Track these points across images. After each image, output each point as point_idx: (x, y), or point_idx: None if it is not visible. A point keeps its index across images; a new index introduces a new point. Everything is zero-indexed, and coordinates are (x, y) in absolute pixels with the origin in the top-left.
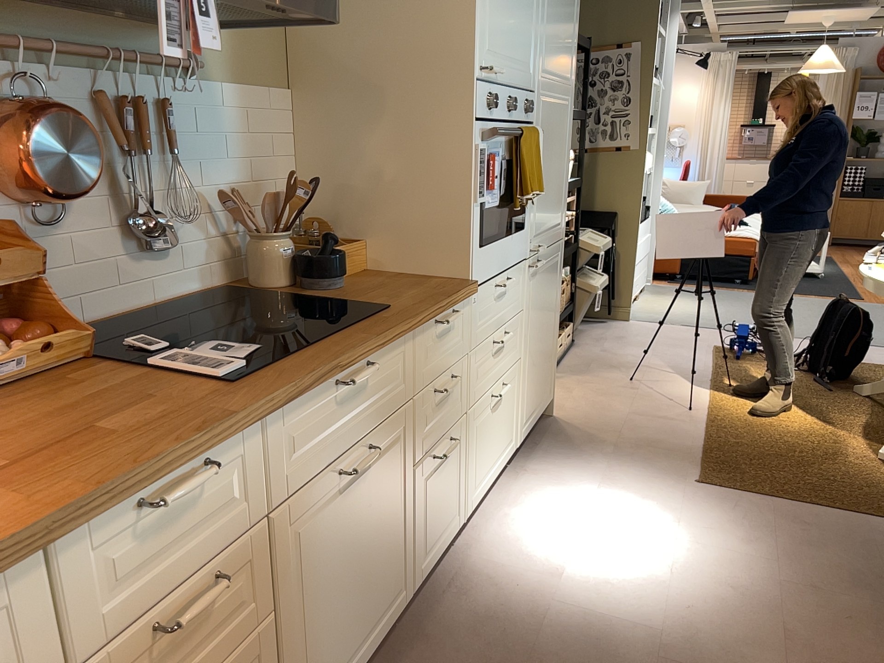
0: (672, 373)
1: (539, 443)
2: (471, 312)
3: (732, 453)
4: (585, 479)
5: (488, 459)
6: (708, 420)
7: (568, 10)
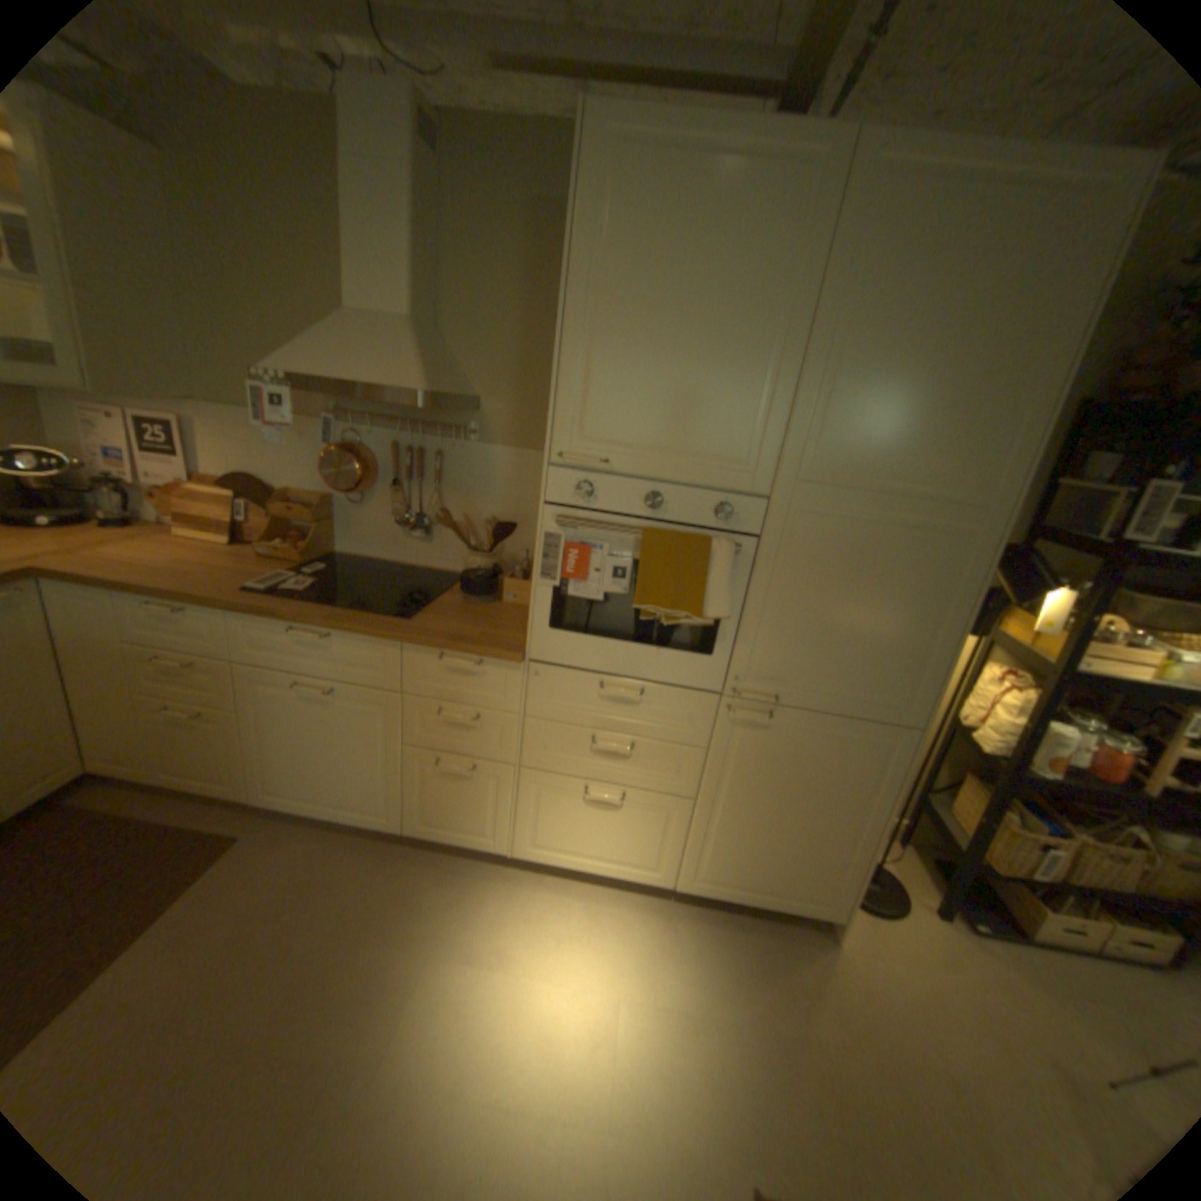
0: None
1: (748, 932)
2: (529, 682)
3: None
4: (681, 994)
5: (573, 842)
6: None
7: (963, 382)
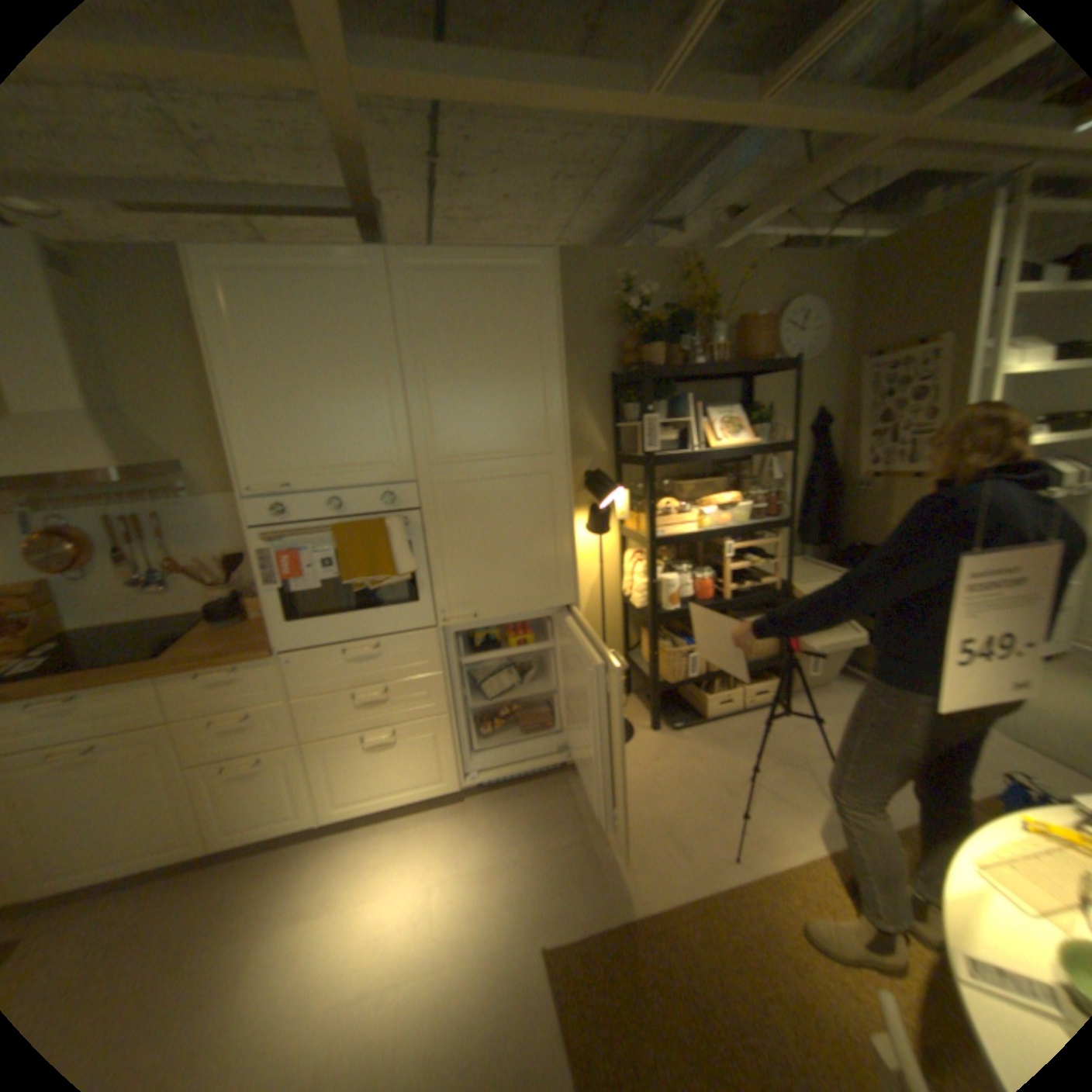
0: (829, 802)
1: (525, 796)
2: (284, 670)
3: (655, 961)
4: (479, 859)
5: (368, 788)
6: (725, 895)
7: (507, 383)
